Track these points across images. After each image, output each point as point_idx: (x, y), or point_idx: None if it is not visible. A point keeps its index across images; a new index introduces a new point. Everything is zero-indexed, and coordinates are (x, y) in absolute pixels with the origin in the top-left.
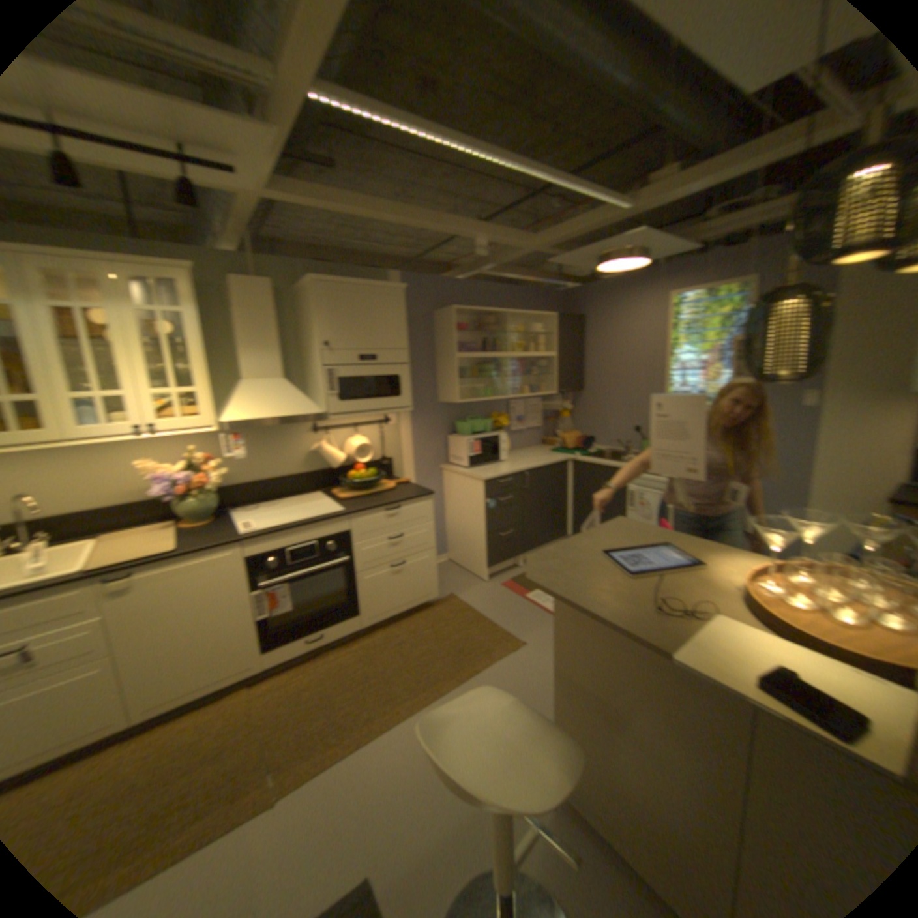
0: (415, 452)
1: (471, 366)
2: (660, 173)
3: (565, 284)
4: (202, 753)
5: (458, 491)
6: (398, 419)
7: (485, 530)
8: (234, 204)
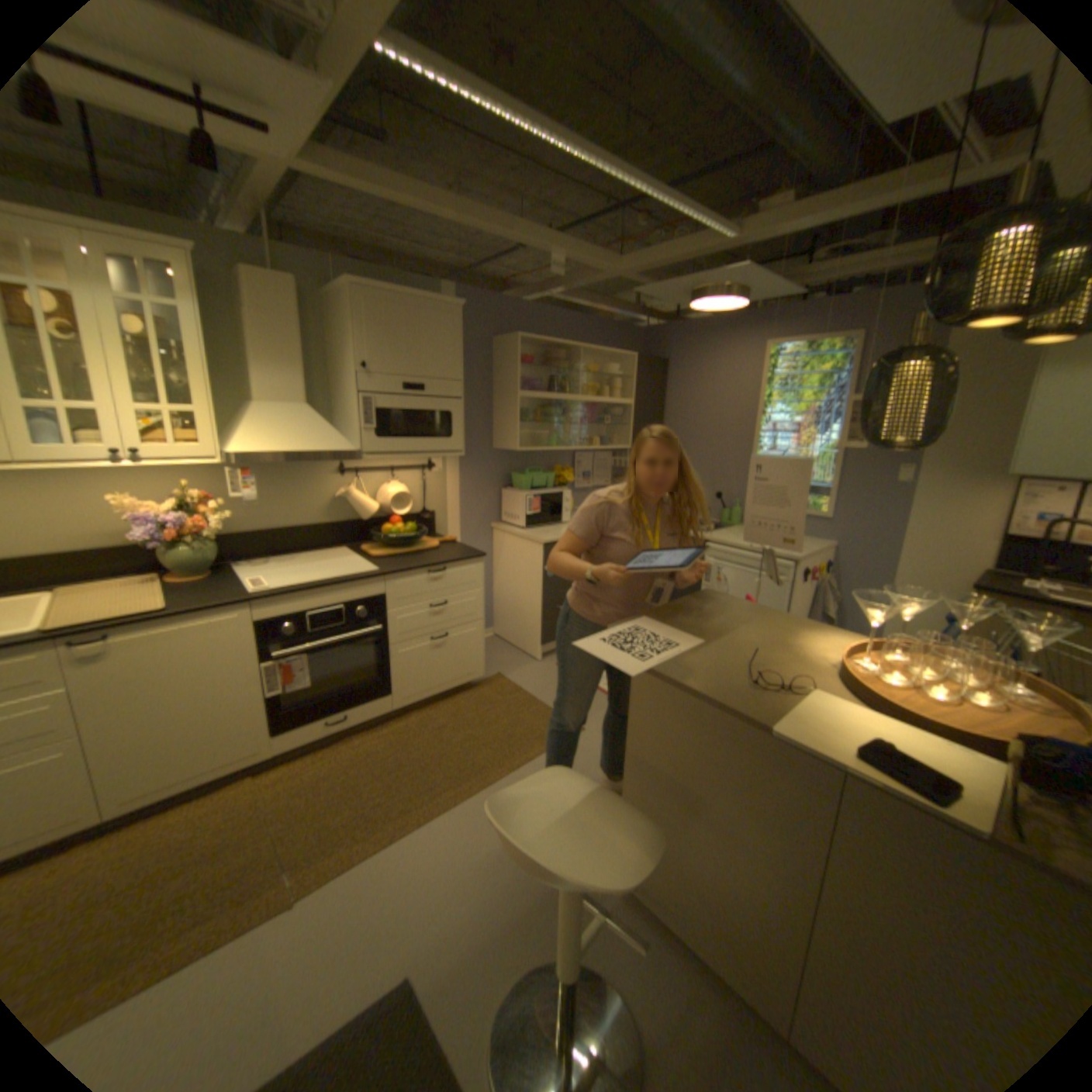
0: (465, 507)
1: (536, 409)
2: (774, 200)
3: (649, 320)
4: (203, 849)
5: (513, 556)
6: (447, 466)
7: (544, 602)
8: (259, 174)
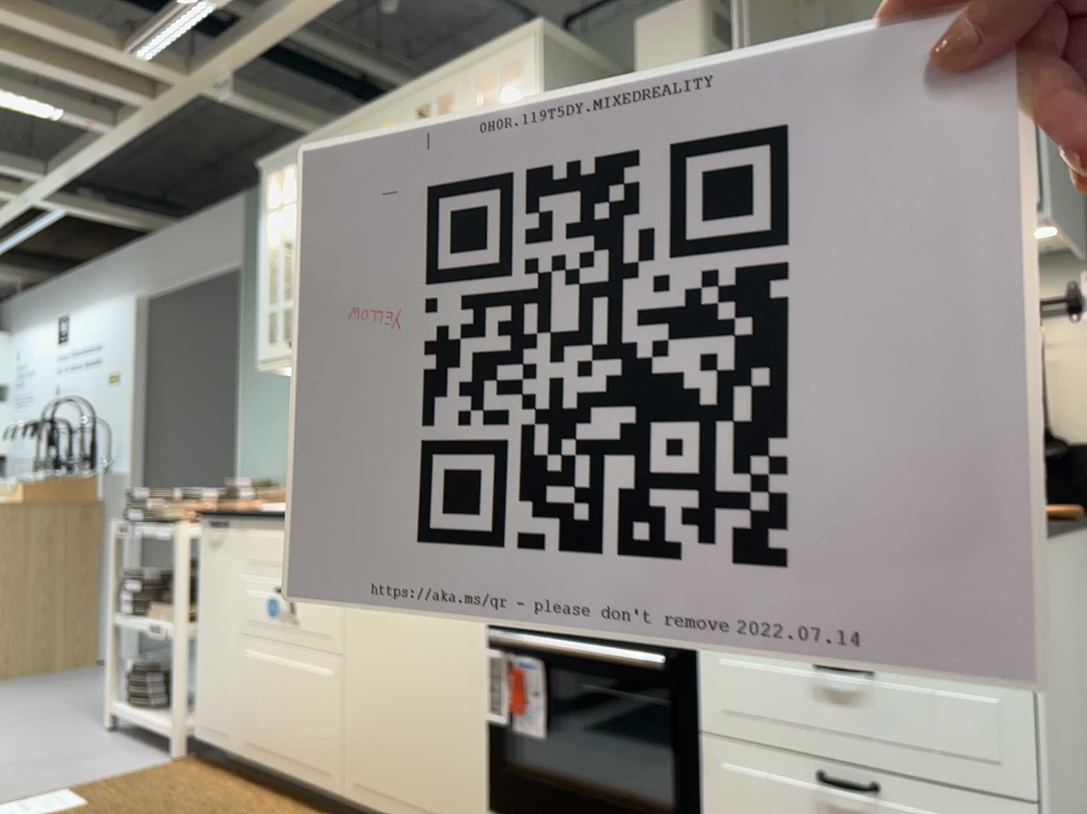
0: None
1: None
2: None
3: None
4: None
5: None
6: None
7: None
8: None
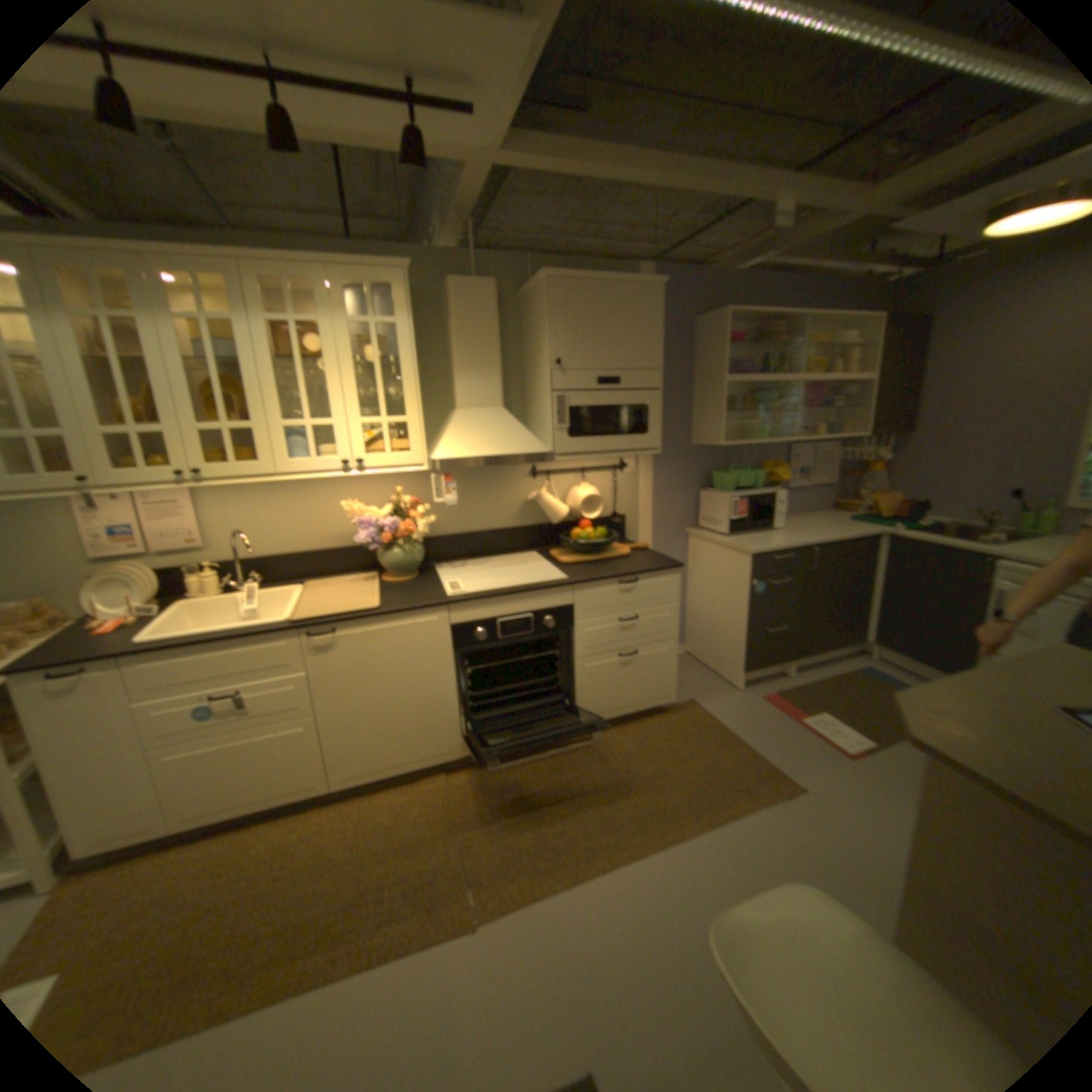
0: (658, 511)
1: (744, 396)
2: None
3: (900, 270)
4: (403, 841)
5: (712, 567)
6: (639, 466)
7: (750, 623)
8: (466, 180)
